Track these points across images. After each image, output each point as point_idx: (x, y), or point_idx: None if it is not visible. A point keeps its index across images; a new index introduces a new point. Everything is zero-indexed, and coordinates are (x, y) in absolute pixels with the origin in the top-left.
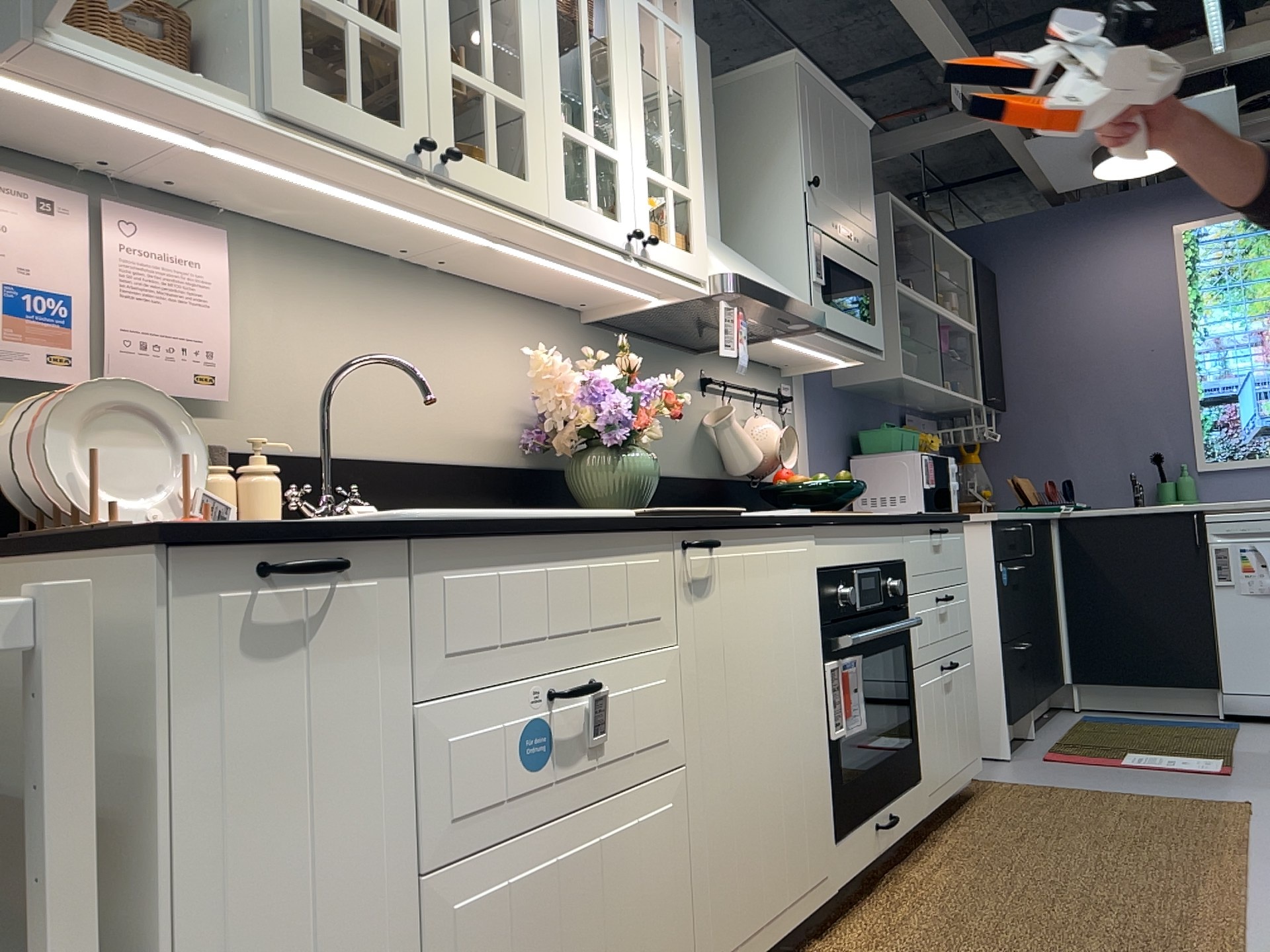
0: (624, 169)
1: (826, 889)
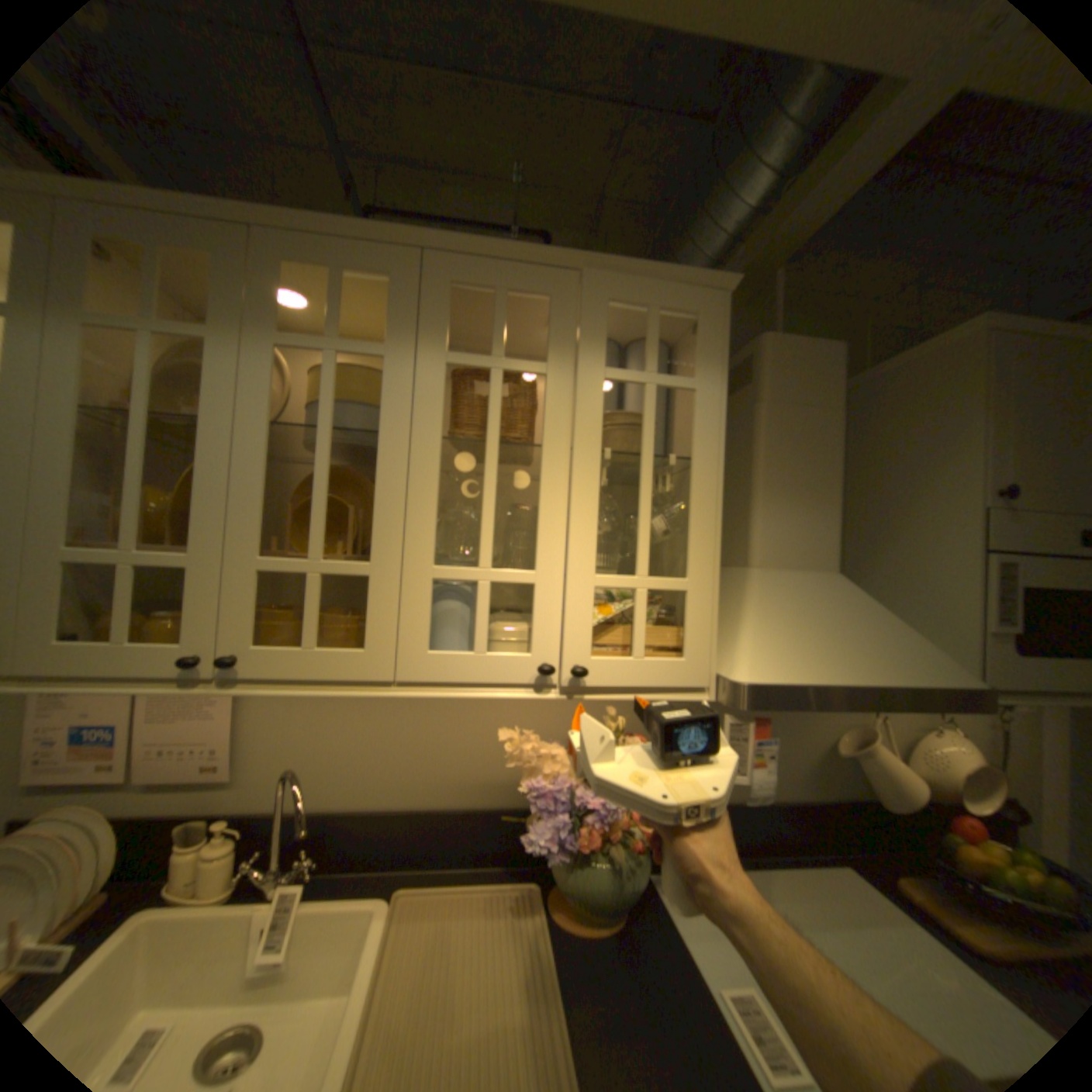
0: (546, 589)
1: None
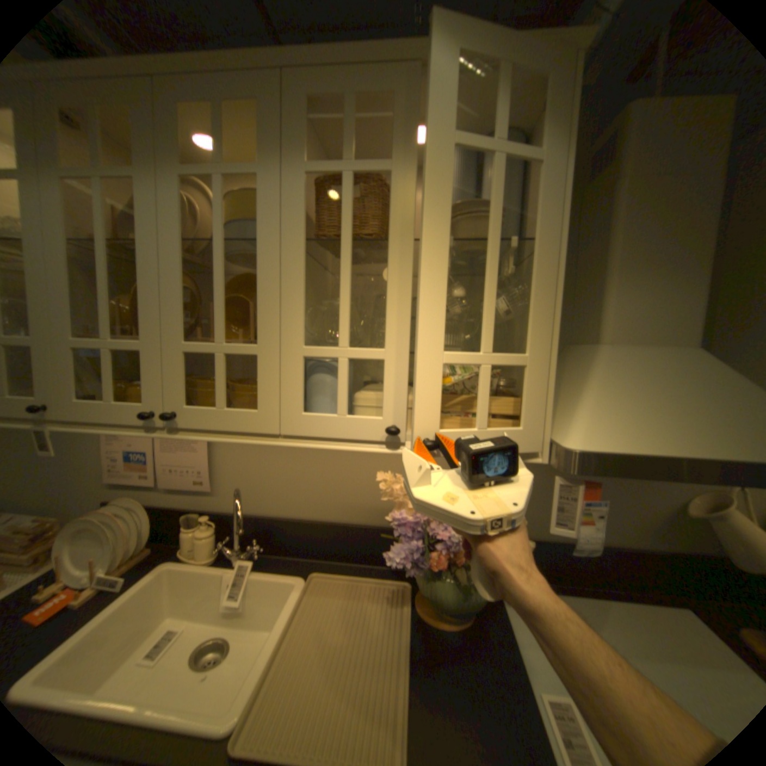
0: (392, 363)
1: None
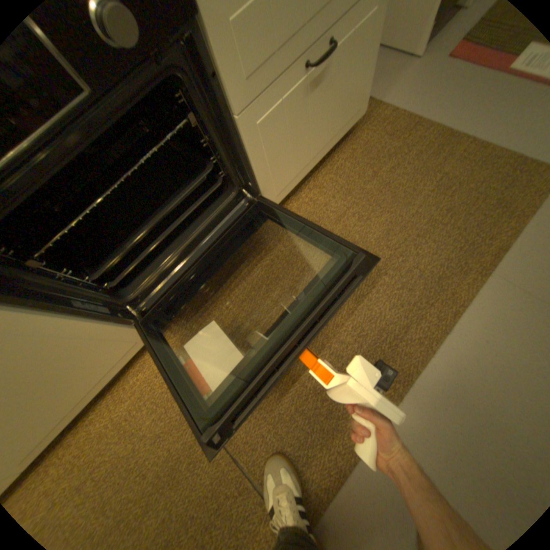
0: None
1: (136, 347)
